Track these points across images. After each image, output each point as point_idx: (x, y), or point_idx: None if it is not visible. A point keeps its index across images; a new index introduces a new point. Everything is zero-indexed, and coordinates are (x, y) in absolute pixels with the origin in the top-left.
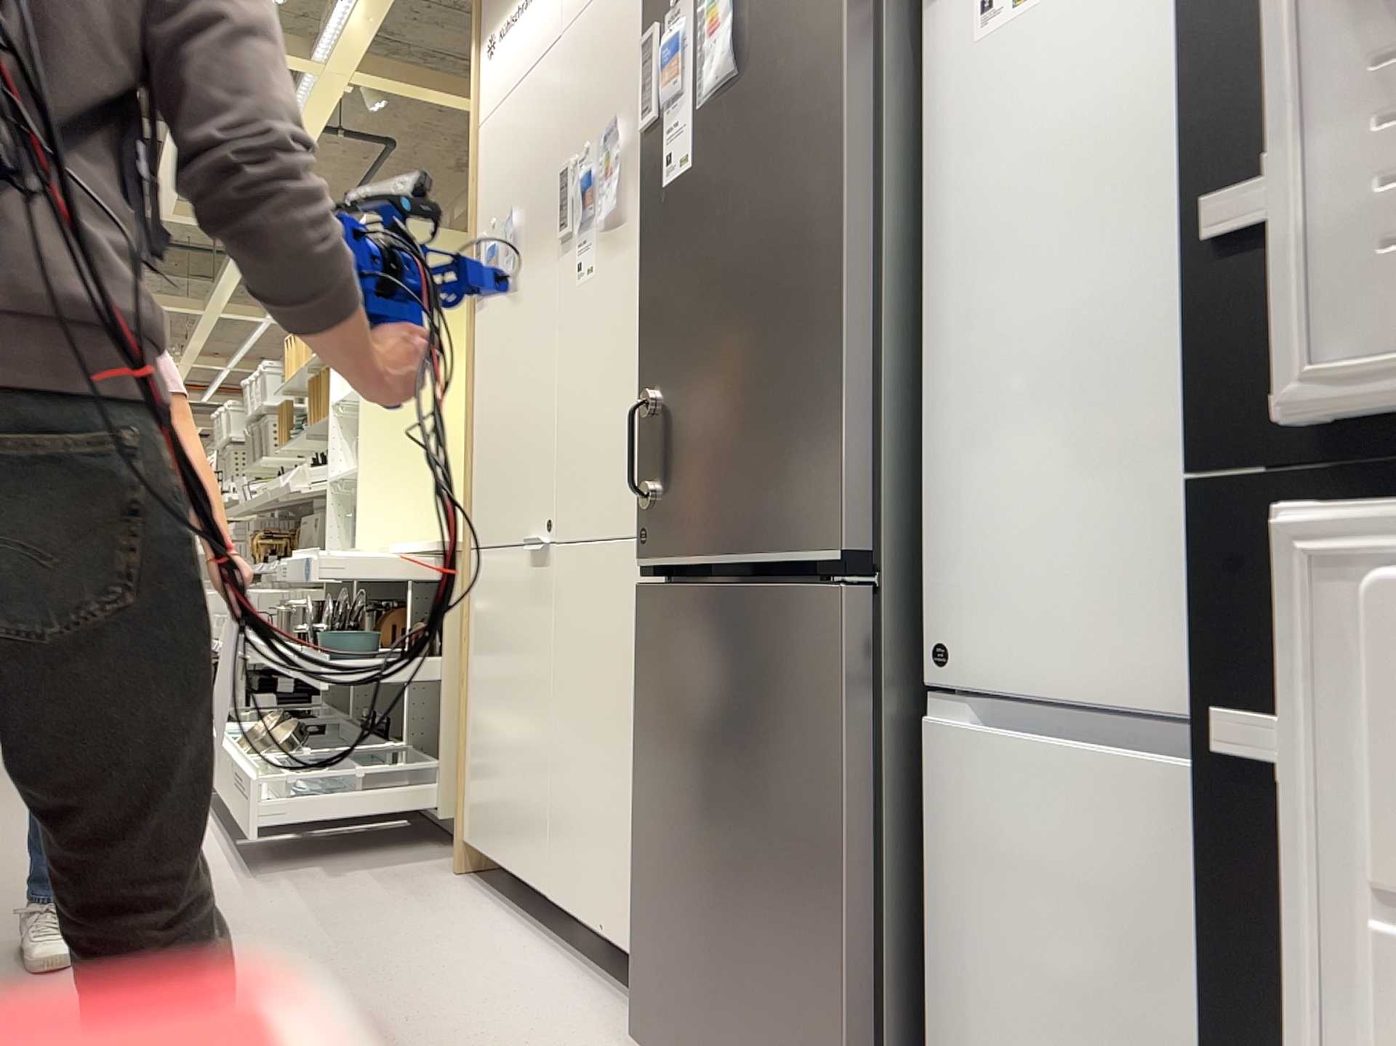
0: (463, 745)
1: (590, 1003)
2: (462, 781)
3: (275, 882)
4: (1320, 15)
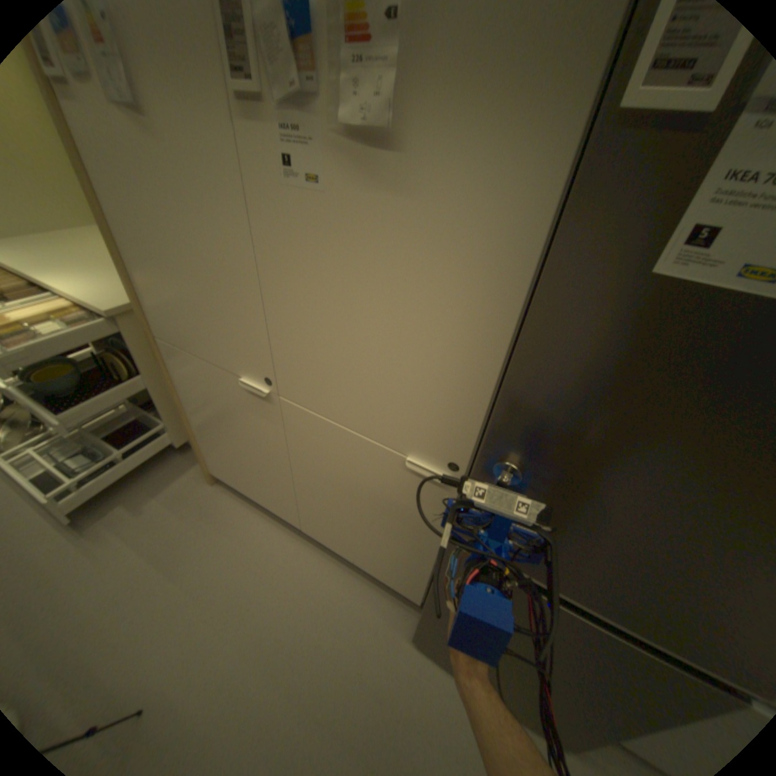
0: (193, 438)
1: (358, 594)
2: (199, 452)
3: (100, 537)
4: None
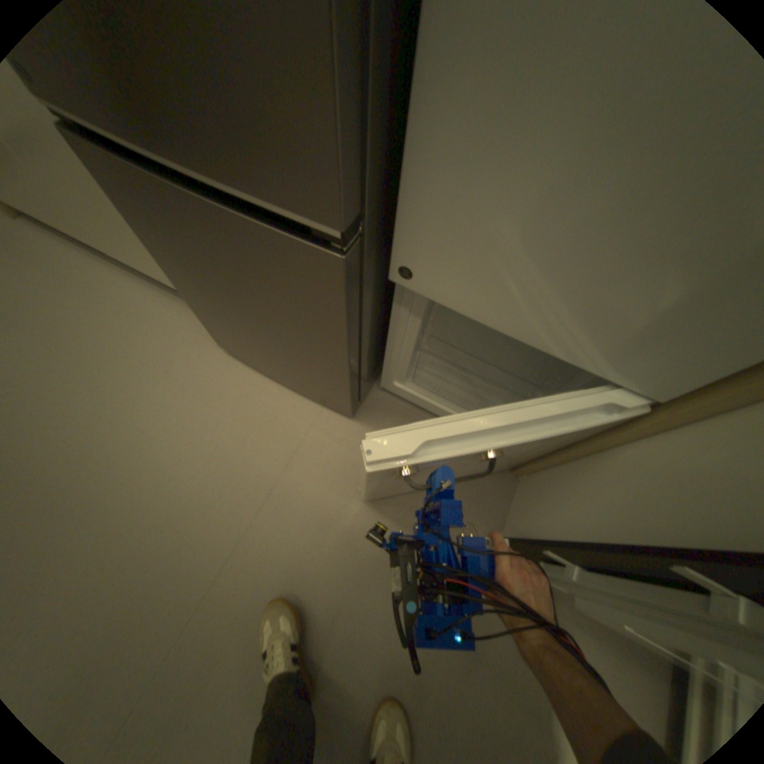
0: None
1: (176, 313)
2: None
3: None
4: None
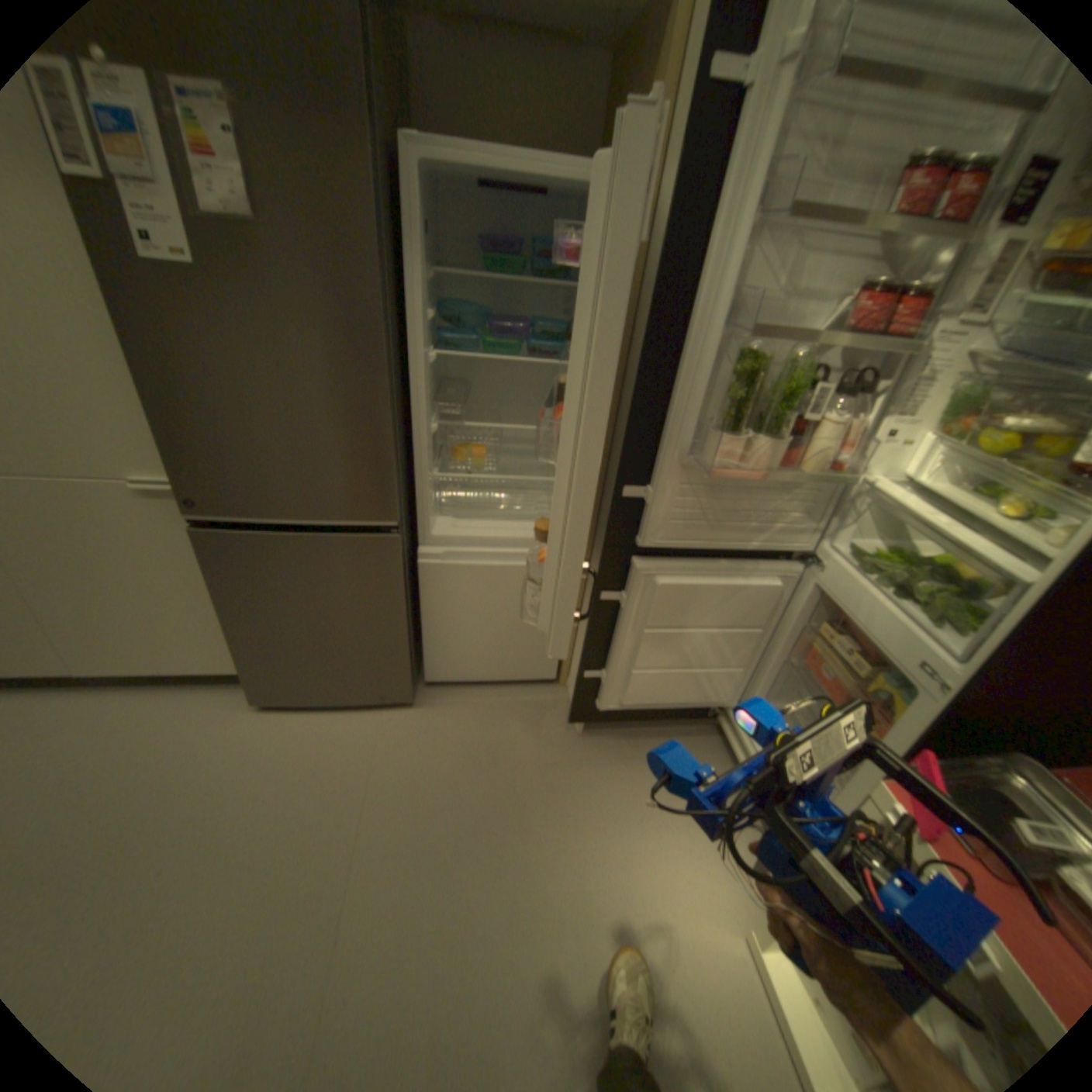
0: None
1: (179, 704)
2: None
3: None
4: (663, 466)
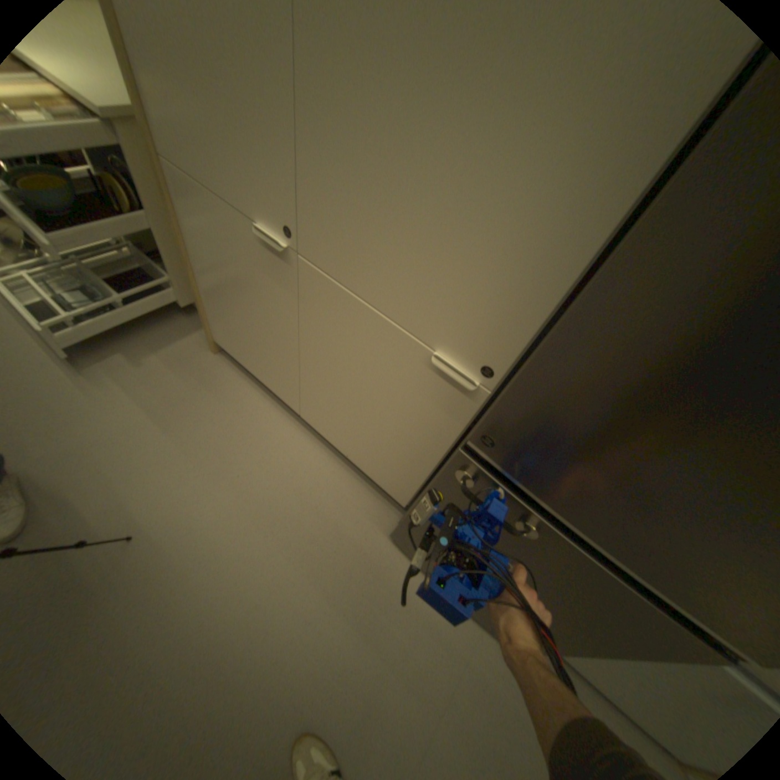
0: (198, 297)
1: (347, 485)
2: (204, 315)
3: (99, 379)
4: None
